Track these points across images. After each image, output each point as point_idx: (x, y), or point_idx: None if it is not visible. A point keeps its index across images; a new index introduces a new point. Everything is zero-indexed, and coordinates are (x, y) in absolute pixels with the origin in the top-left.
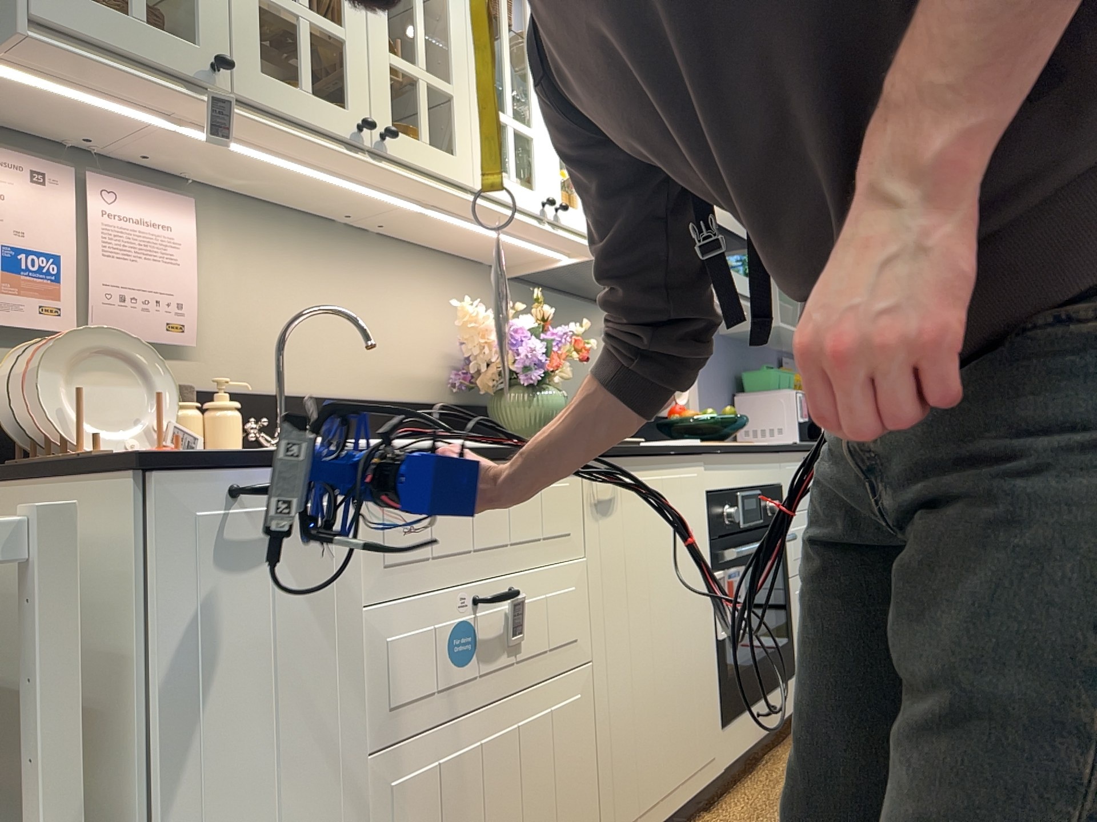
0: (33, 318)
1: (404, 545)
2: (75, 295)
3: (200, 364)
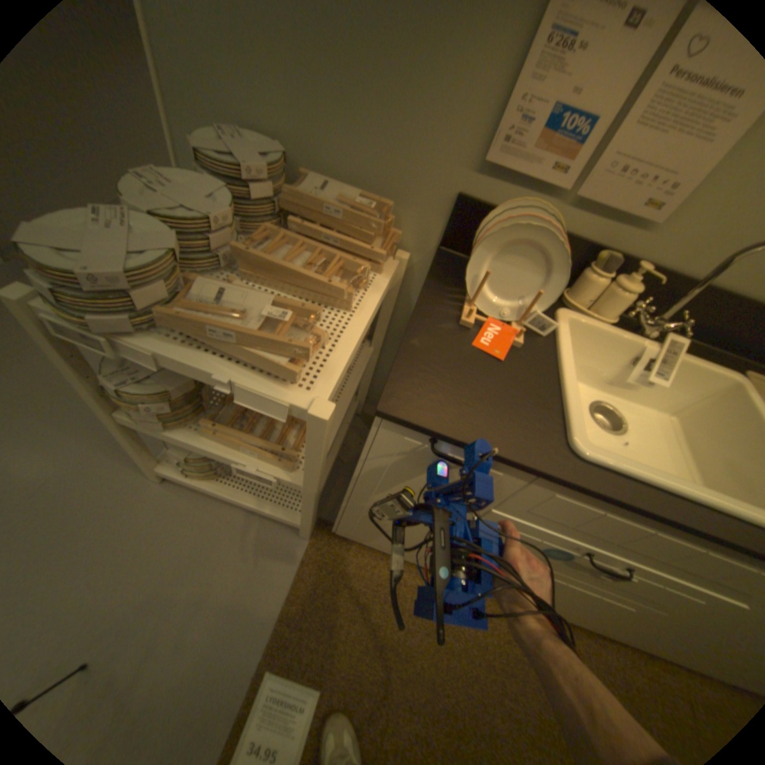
0: (546, 170)
1: (560, 518)
2: (589, 157)
3: (657, 236)
